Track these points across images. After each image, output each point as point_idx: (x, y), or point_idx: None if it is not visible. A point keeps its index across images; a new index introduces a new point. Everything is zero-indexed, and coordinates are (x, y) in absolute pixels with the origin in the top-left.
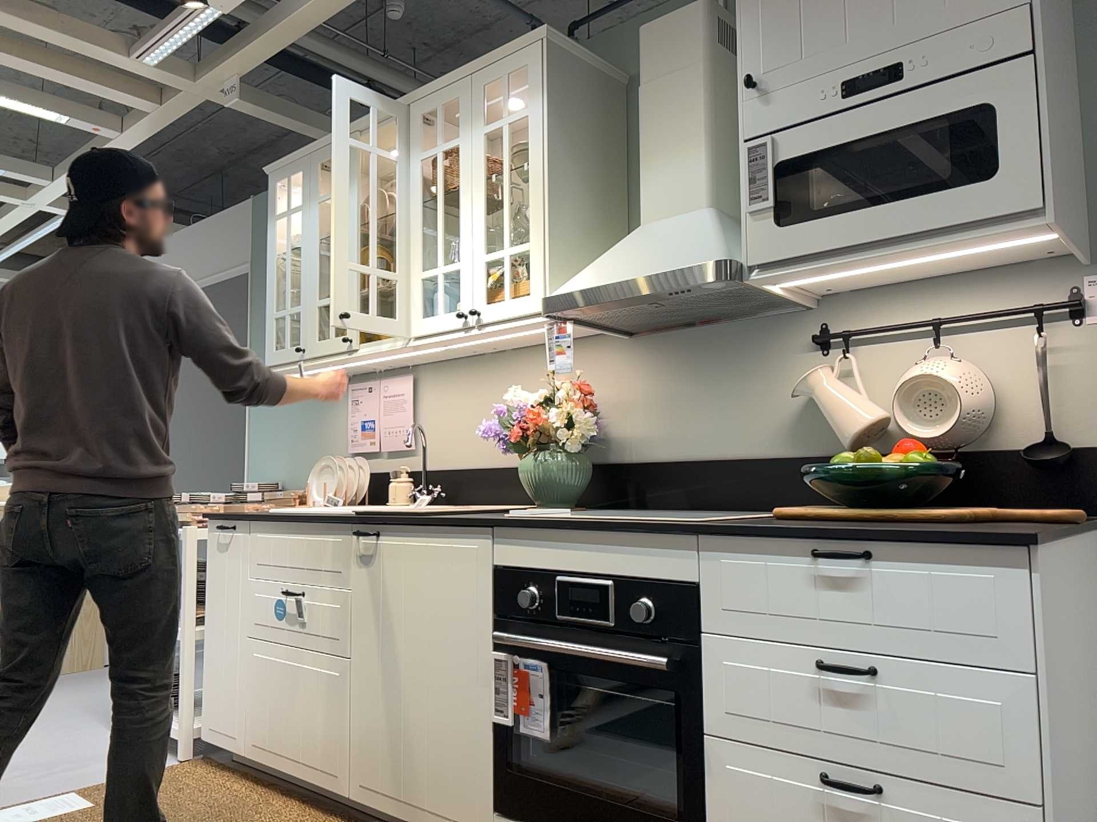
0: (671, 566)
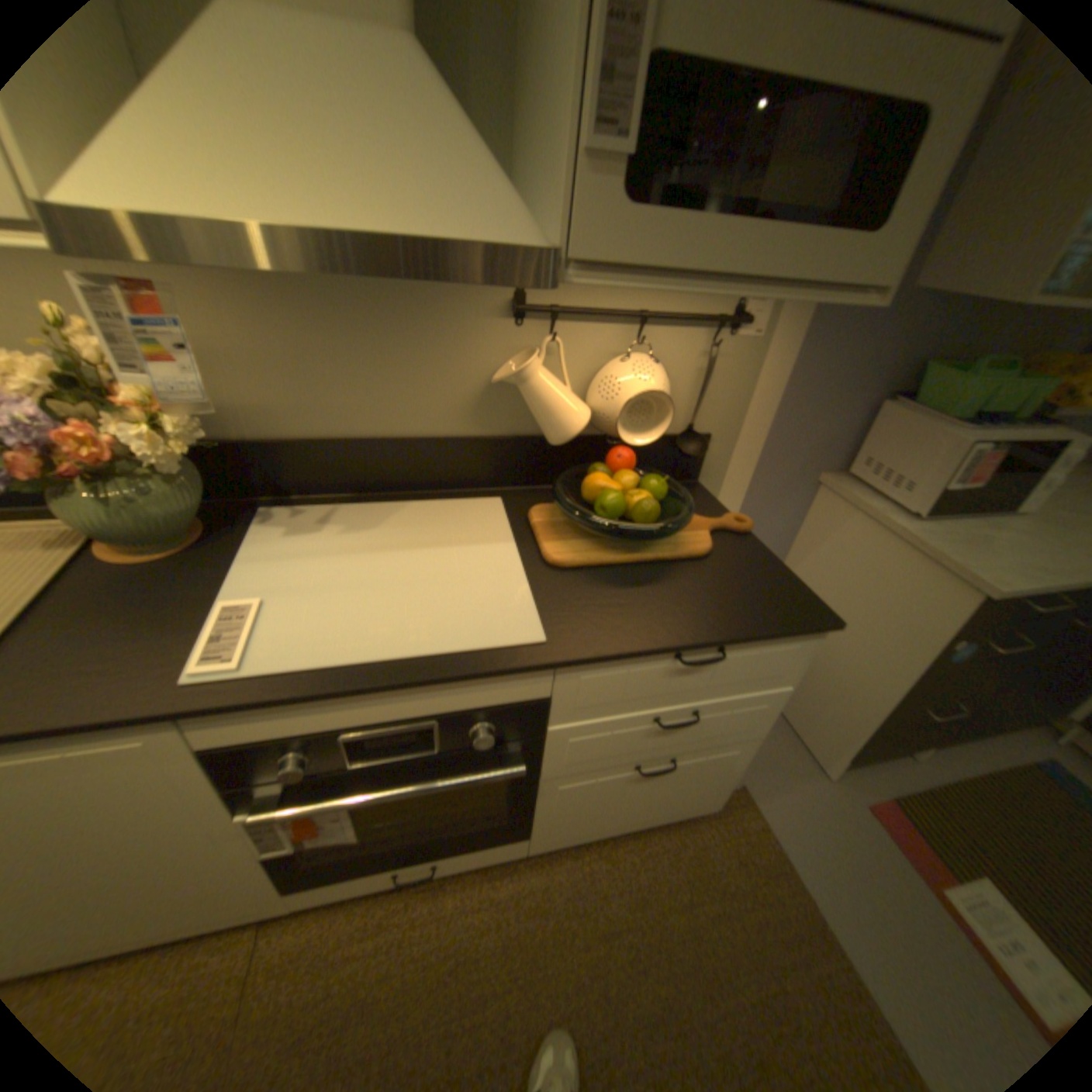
0: (517, 694)
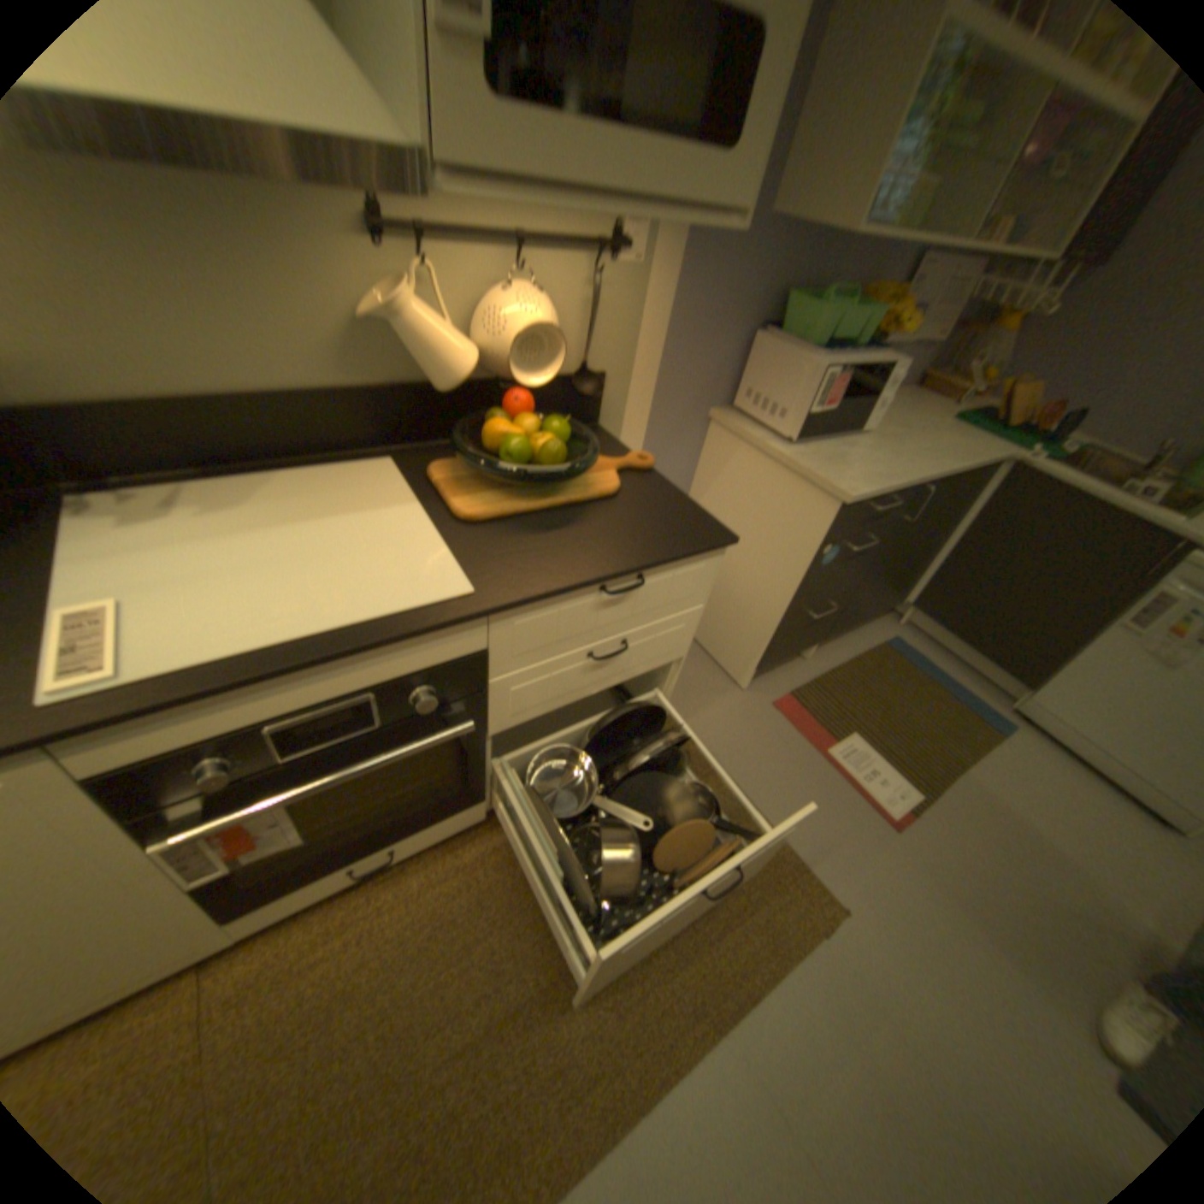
0: (453, 647)
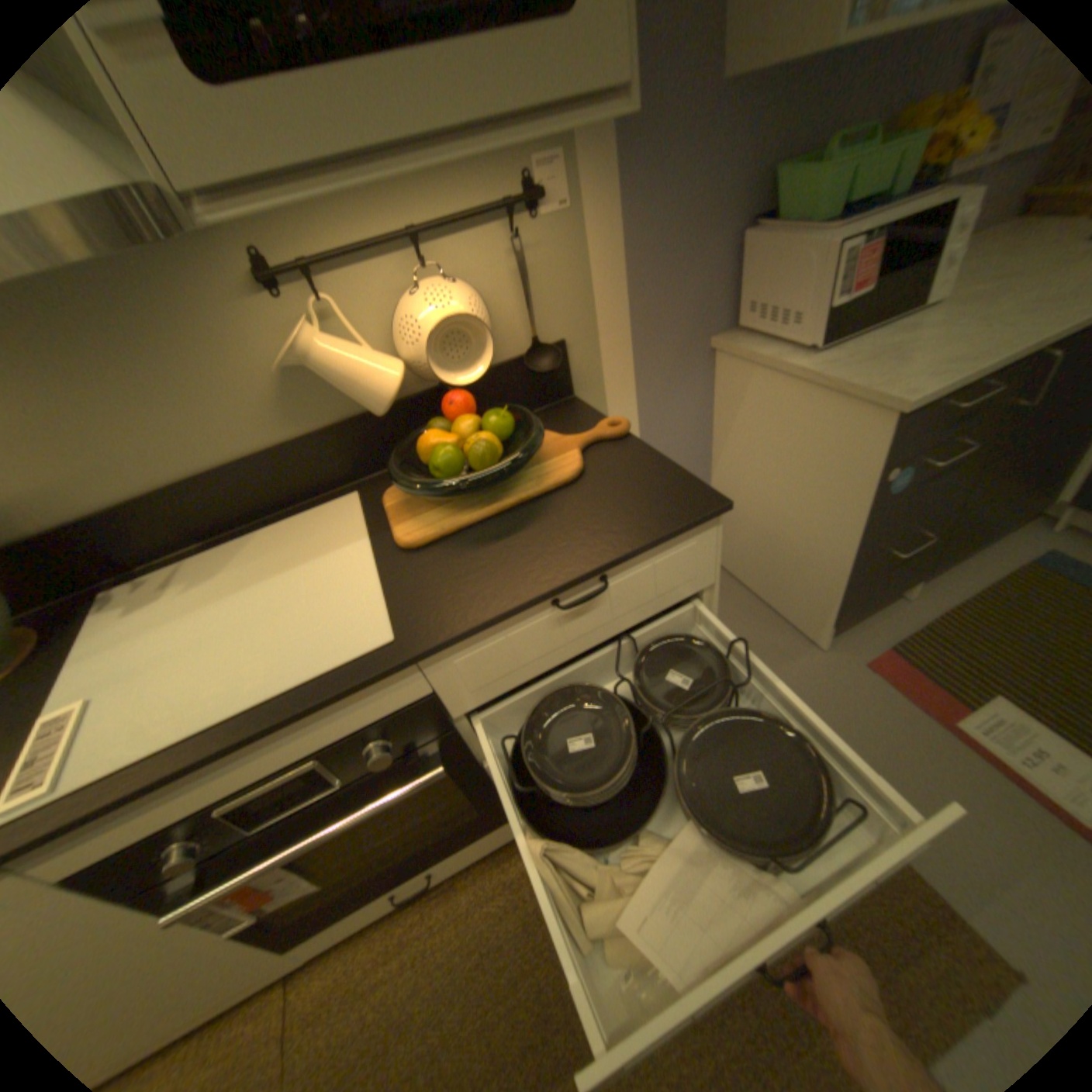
0: (388, 701)
